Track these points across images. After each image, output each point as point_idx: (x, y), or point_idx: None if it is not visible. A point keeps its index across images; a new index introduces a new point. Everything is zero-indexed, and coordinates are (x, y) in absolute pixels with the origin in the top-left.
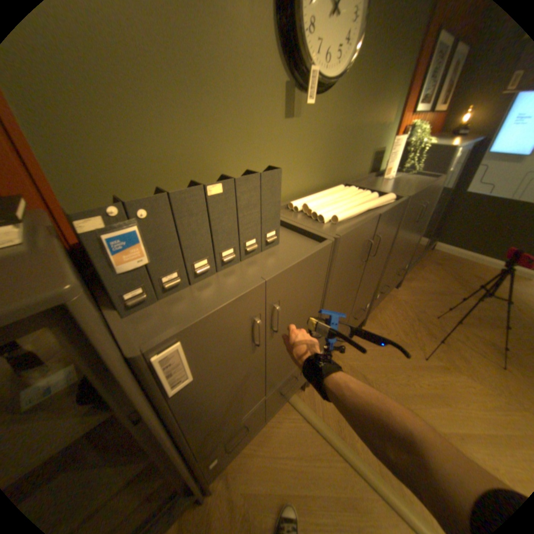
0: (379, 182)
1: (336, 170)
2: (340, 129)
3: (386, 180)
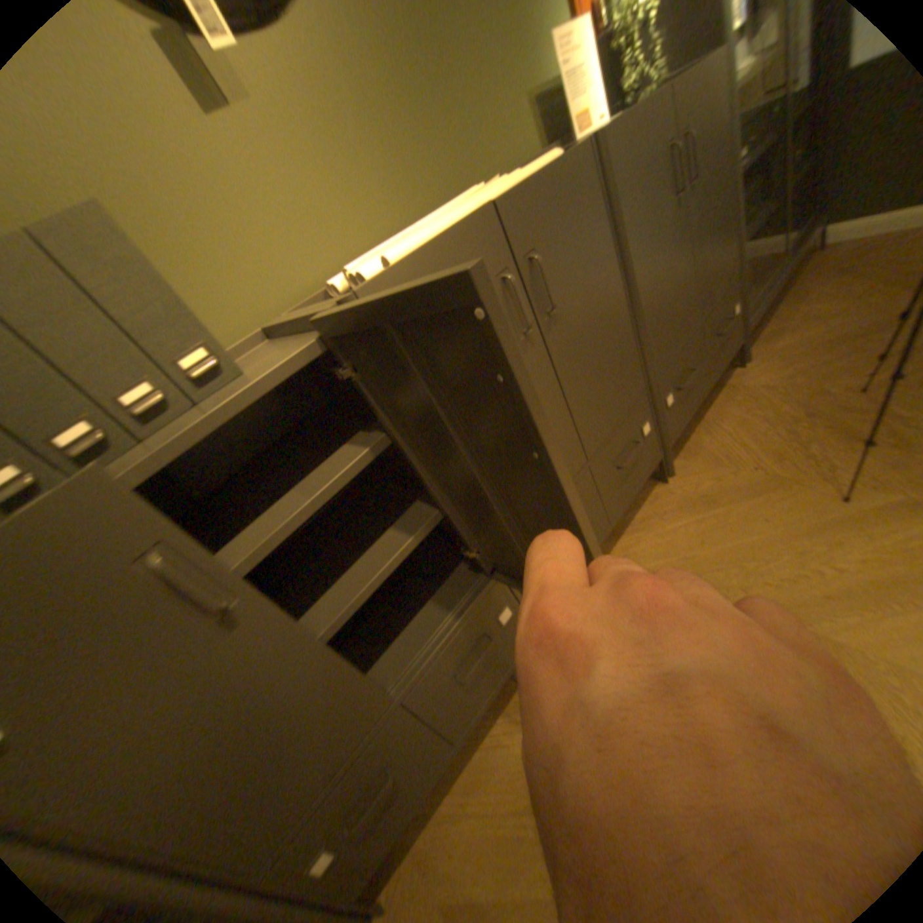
0: None
1: (437, 178)
2: (390, 84)
3: None
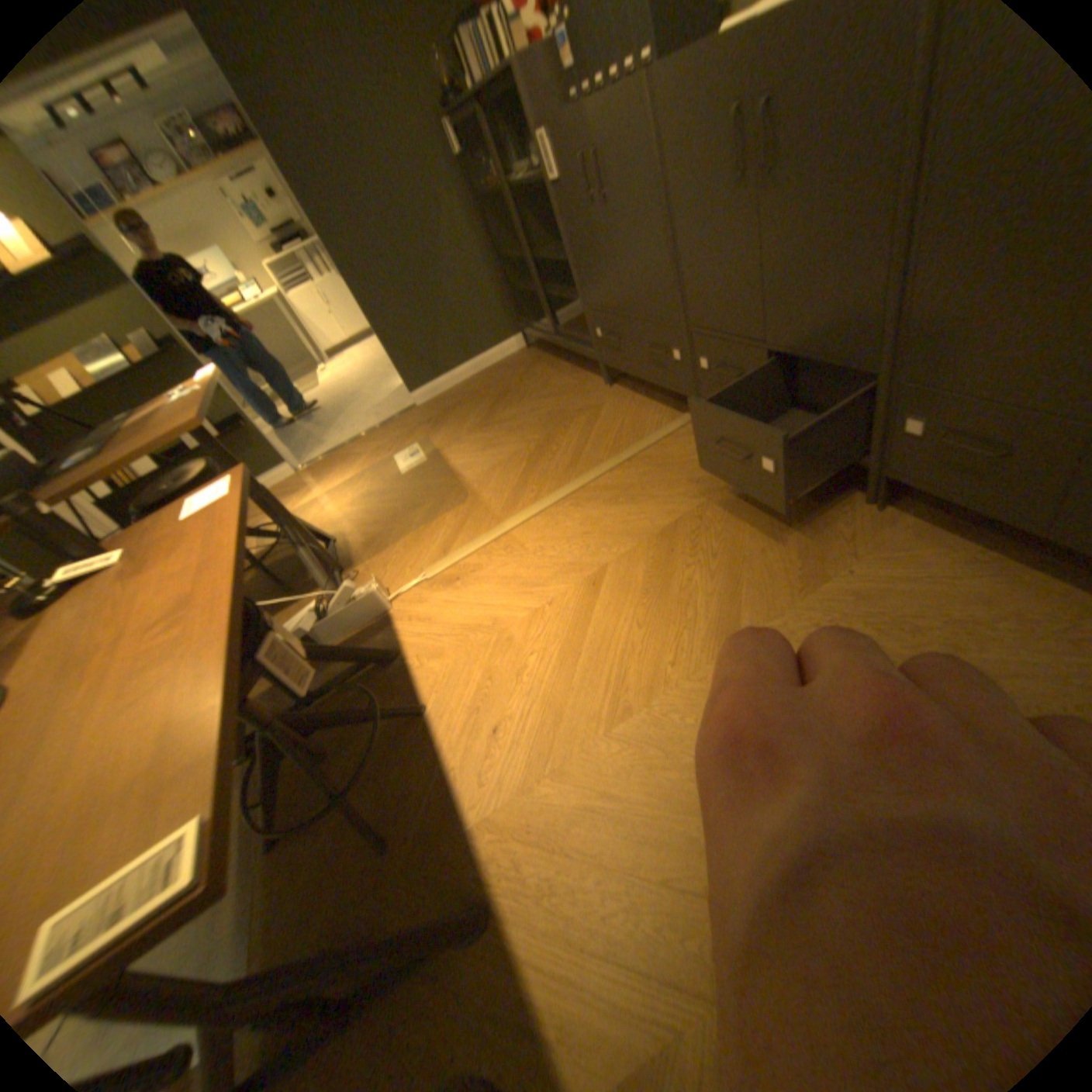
0: None
1: None
2: None
3: None
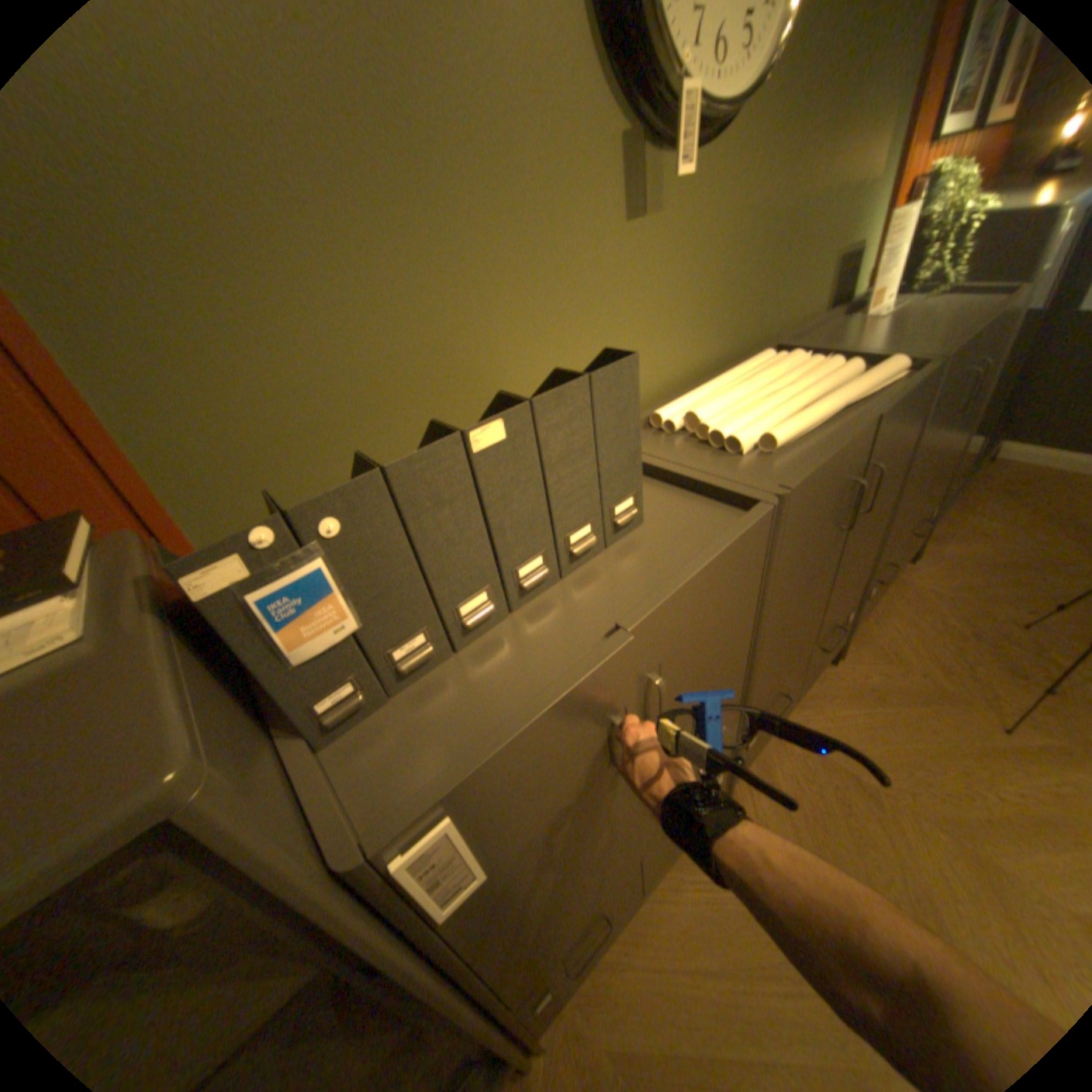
0: (858, 326)
1: (752, 318)
2: (757, 220)
3: (875, 318)
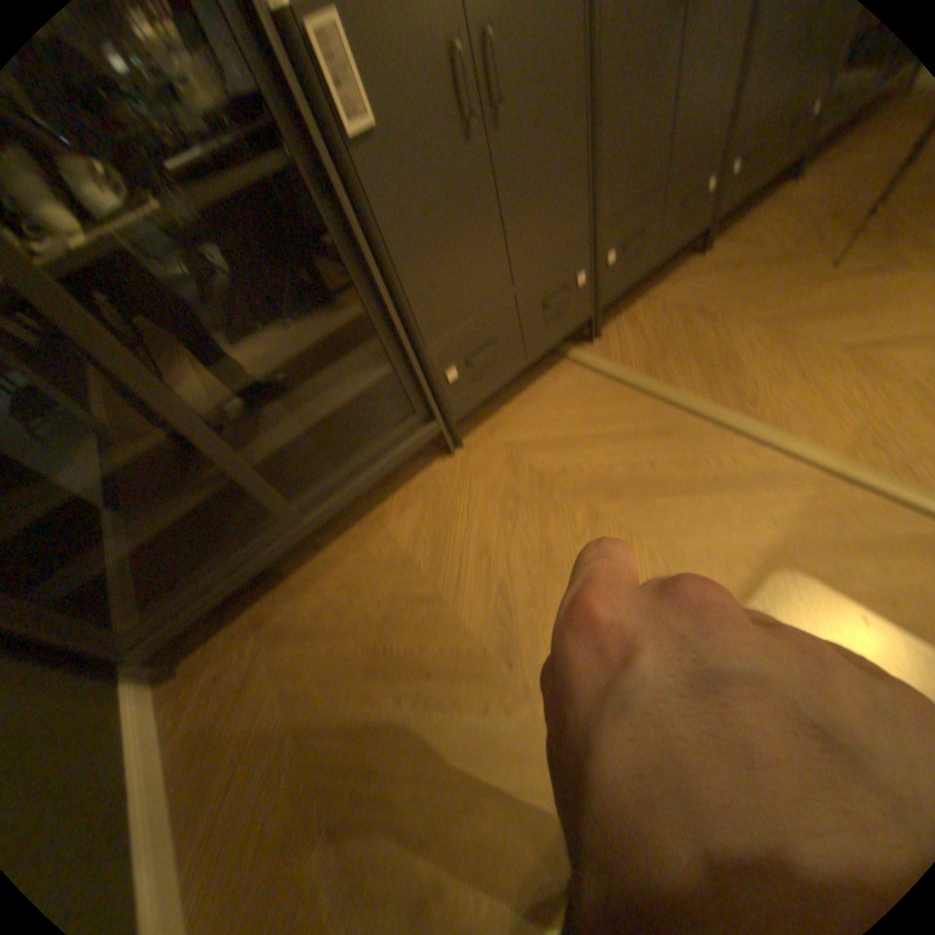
0: None
1: None
2: None
3: None
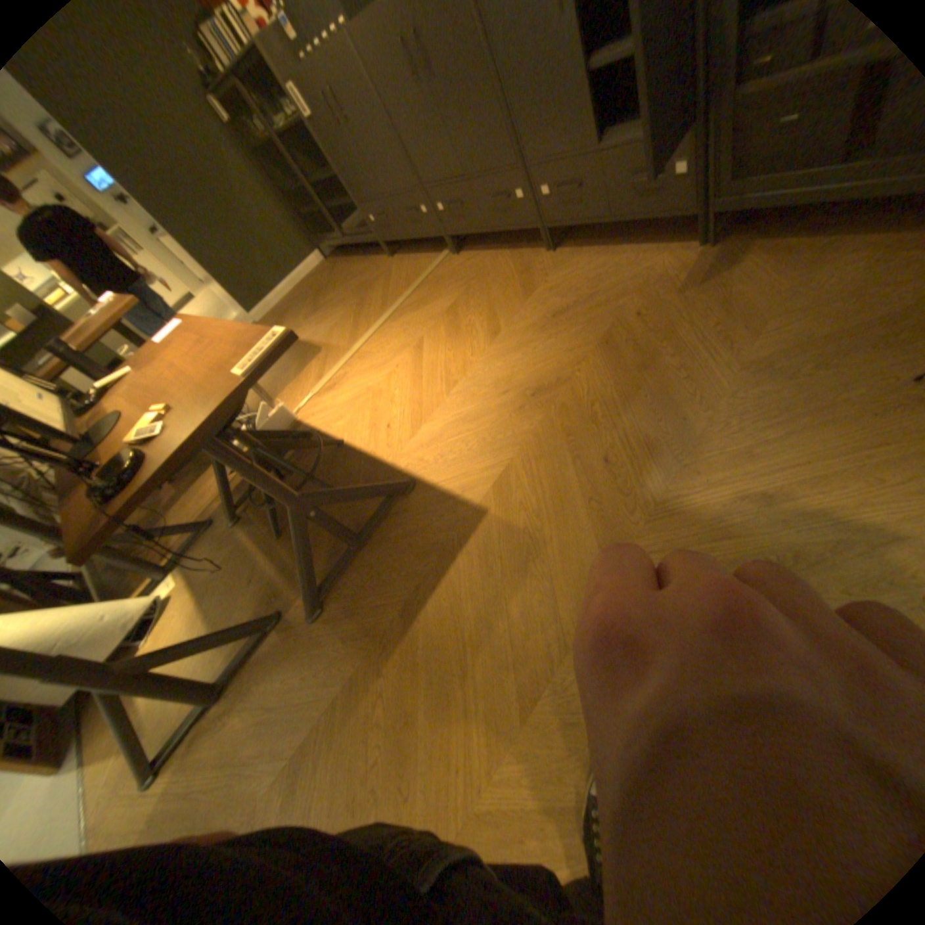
0: None
1: None
2: None
3: None
